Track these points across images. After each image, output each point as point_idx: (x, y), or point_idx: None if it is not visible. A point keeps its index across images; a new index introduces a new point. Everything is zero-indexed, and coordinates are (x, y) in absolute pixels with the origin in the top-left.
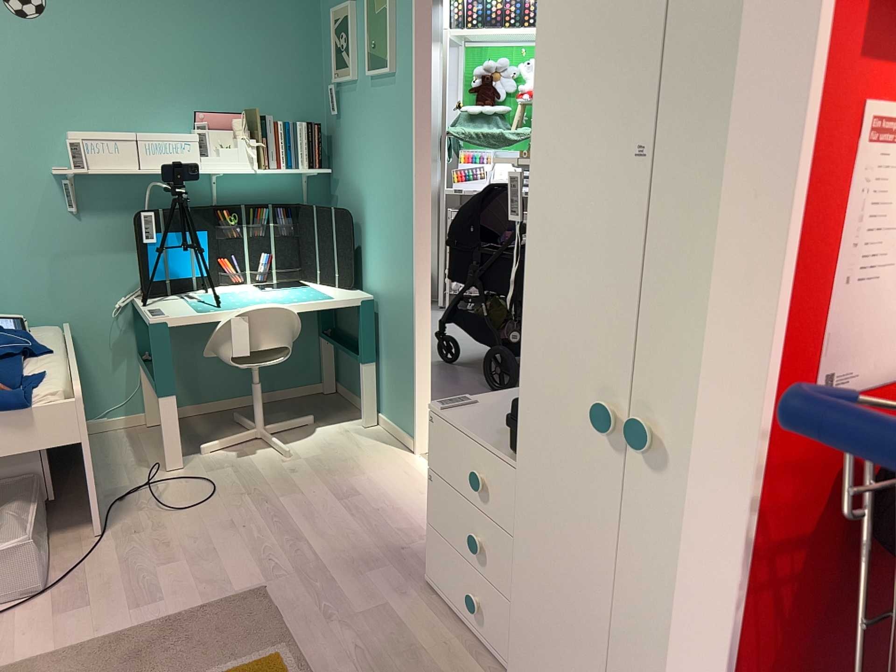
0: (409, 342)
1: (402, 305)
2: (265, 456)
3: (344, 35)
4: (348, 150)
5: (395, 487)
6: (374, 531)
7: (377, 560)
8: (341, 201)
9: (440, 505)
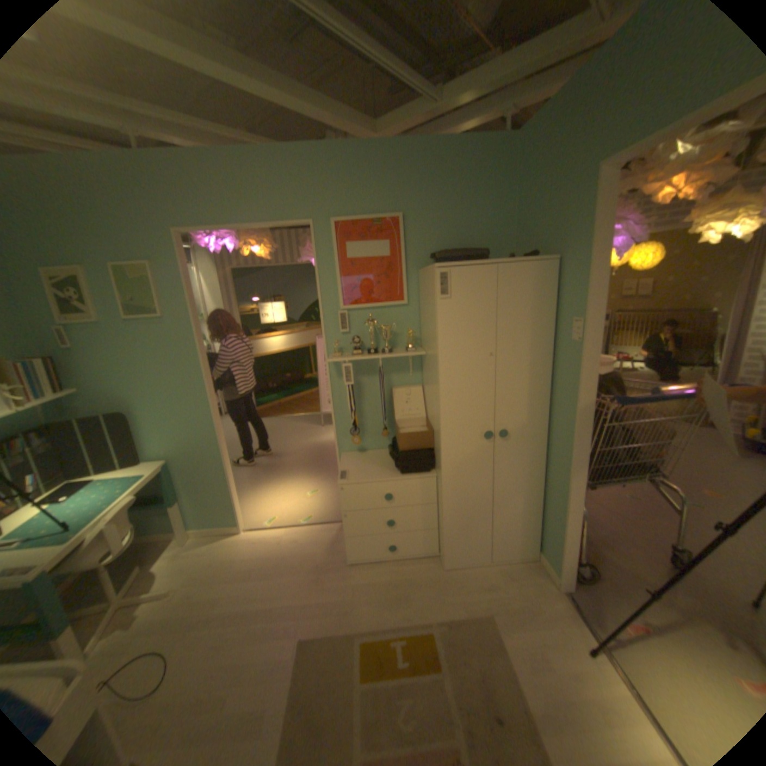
0: (217, 474)
1: (204, 456)
2: (148, 610)
3: (72, 289)
4: (92, 372)
5: (261, 553)
6: (291, 573)
7: (316, 580)
8: (88, 410)
9: (356, 523)
